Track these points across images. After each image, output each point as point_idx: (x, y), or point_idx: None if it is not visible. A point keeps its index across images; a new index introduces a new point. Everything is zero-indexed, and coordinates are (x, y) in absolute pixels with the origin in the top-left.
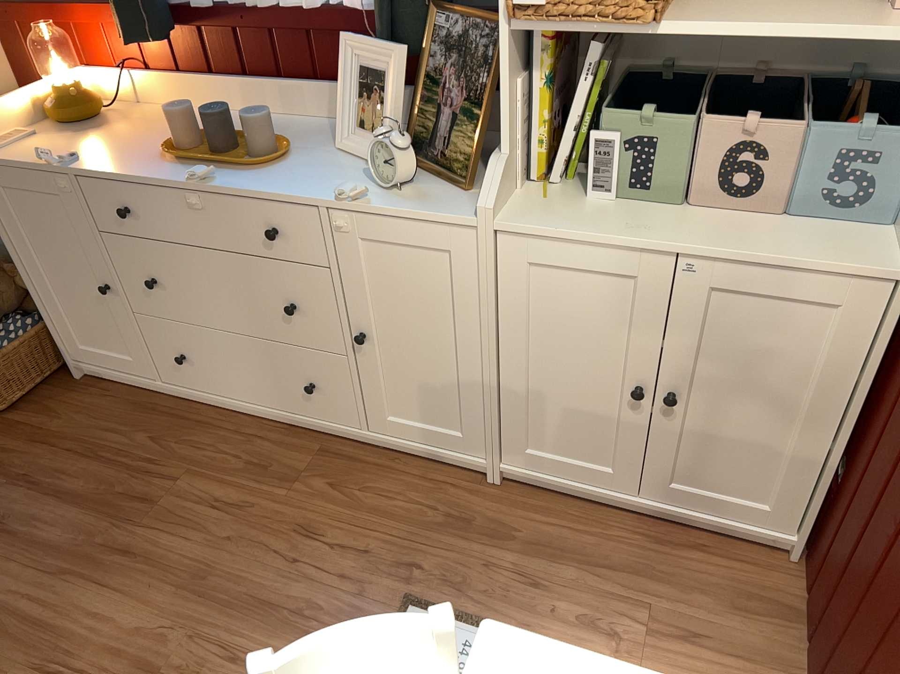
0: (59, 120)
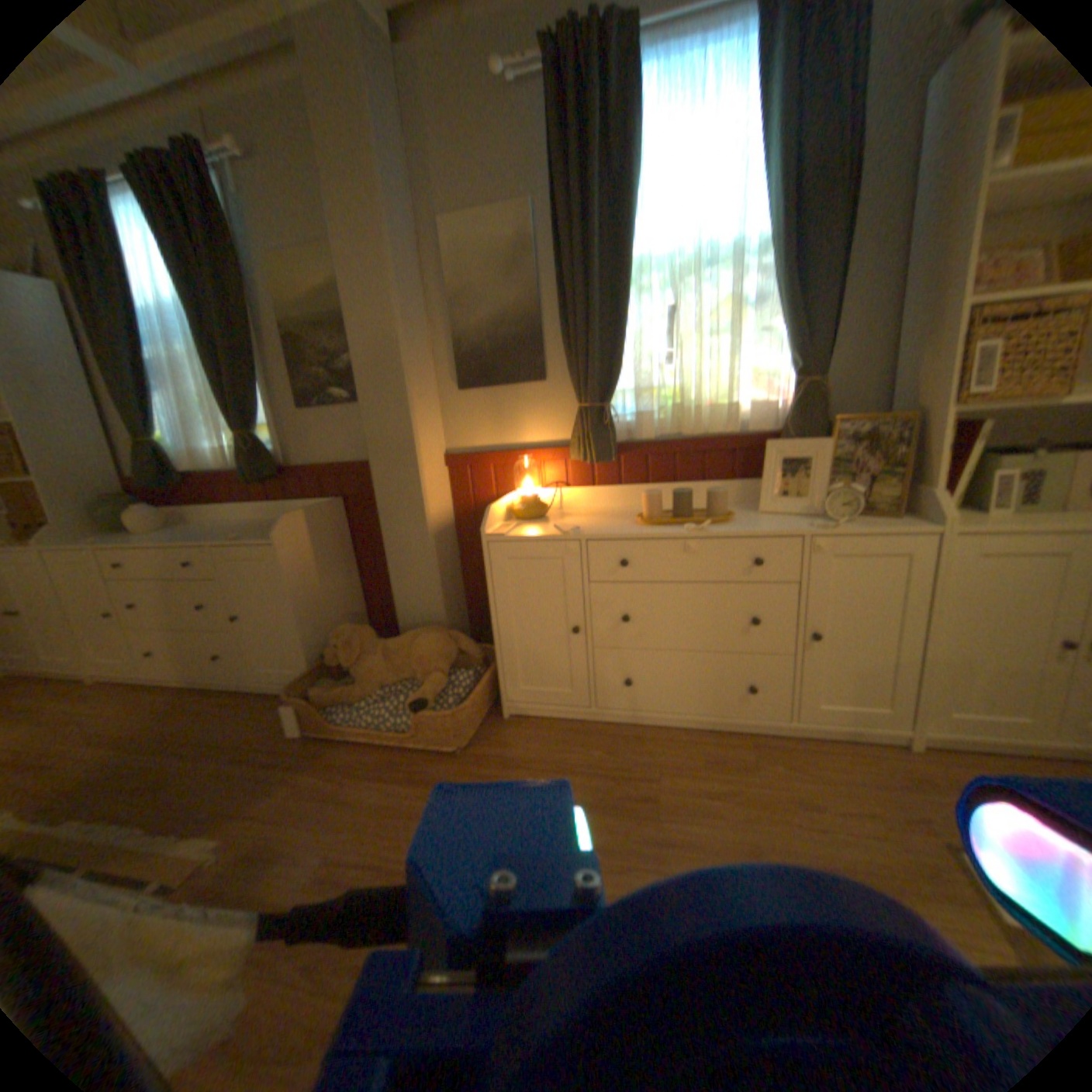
0: (519, 513)
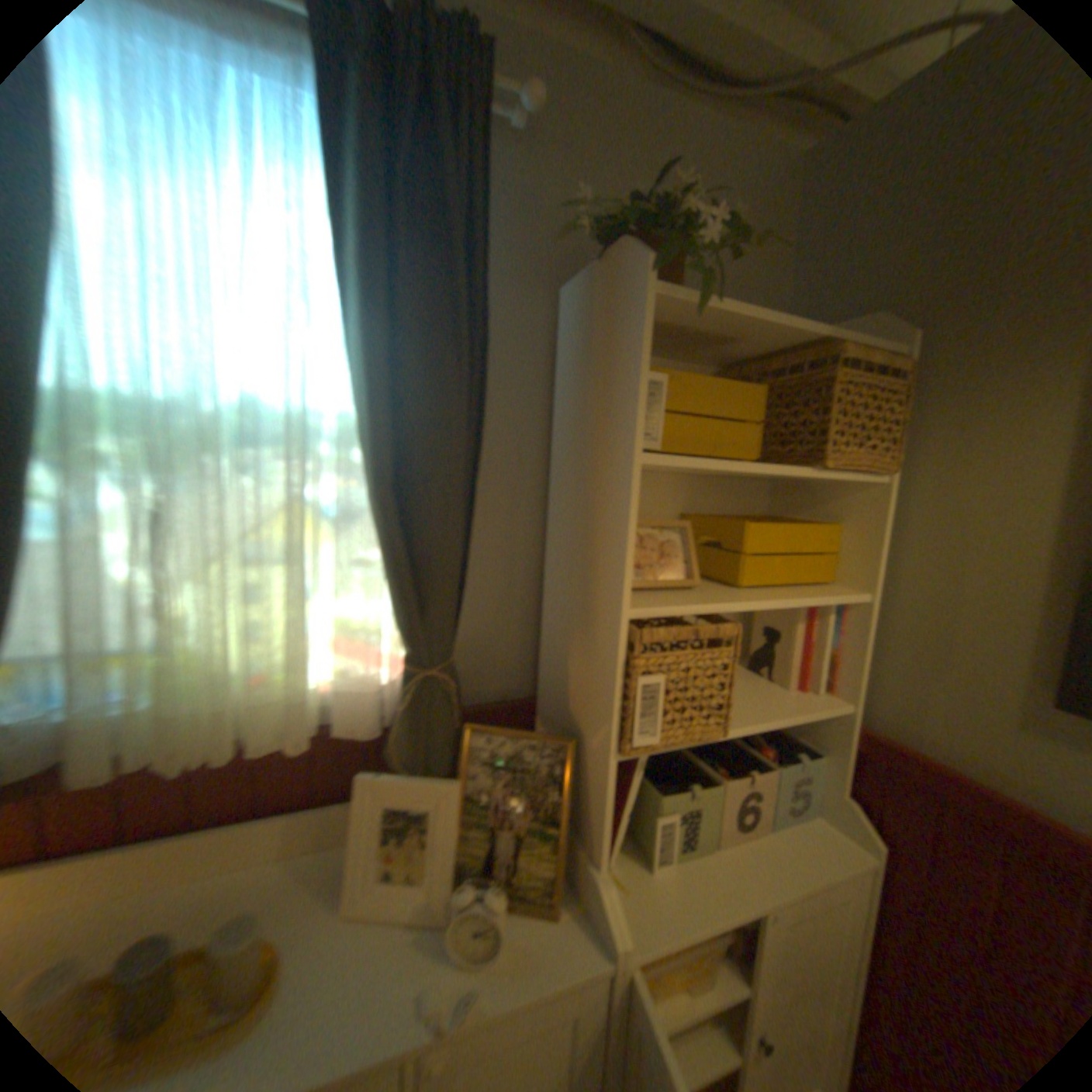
0: None
